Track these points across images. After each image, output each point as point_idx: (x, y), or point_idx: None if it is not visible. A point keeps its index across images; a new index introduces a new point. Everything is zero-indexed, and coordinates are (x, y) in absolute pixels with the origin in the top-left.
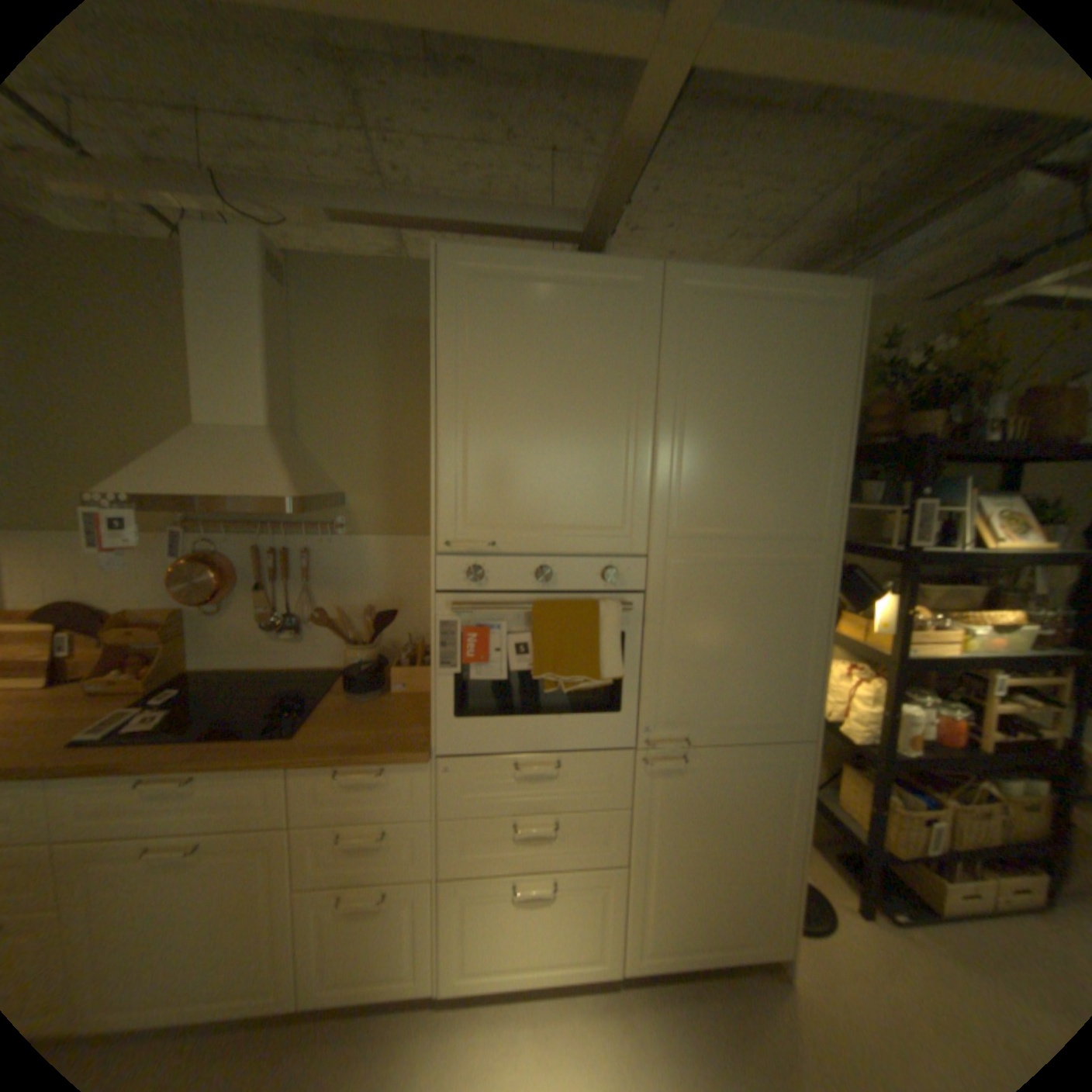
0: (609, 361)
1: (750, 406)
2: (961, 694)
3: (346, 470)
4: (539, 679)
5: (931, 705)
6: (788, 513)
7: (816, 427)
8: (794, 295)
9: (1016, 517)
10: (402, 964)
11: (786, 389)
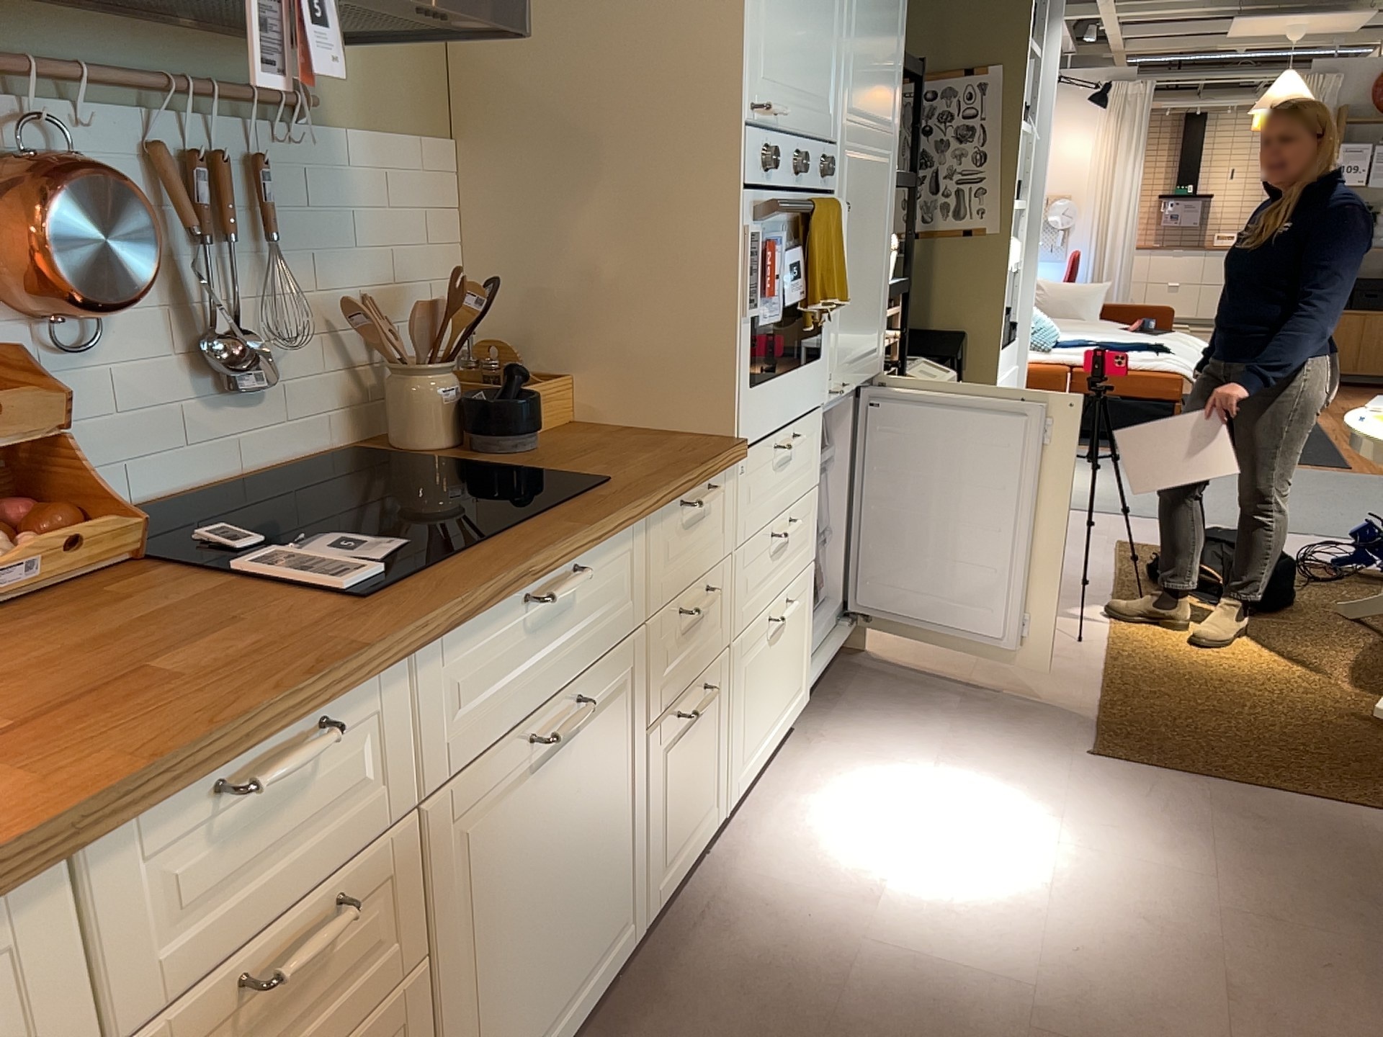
0: None
1: None
2: None
3: None
4: (812, 311)
5: None
6: (886, 103)
7: (897, 2)
8: None
9: None
10: (710, 785)
11: None
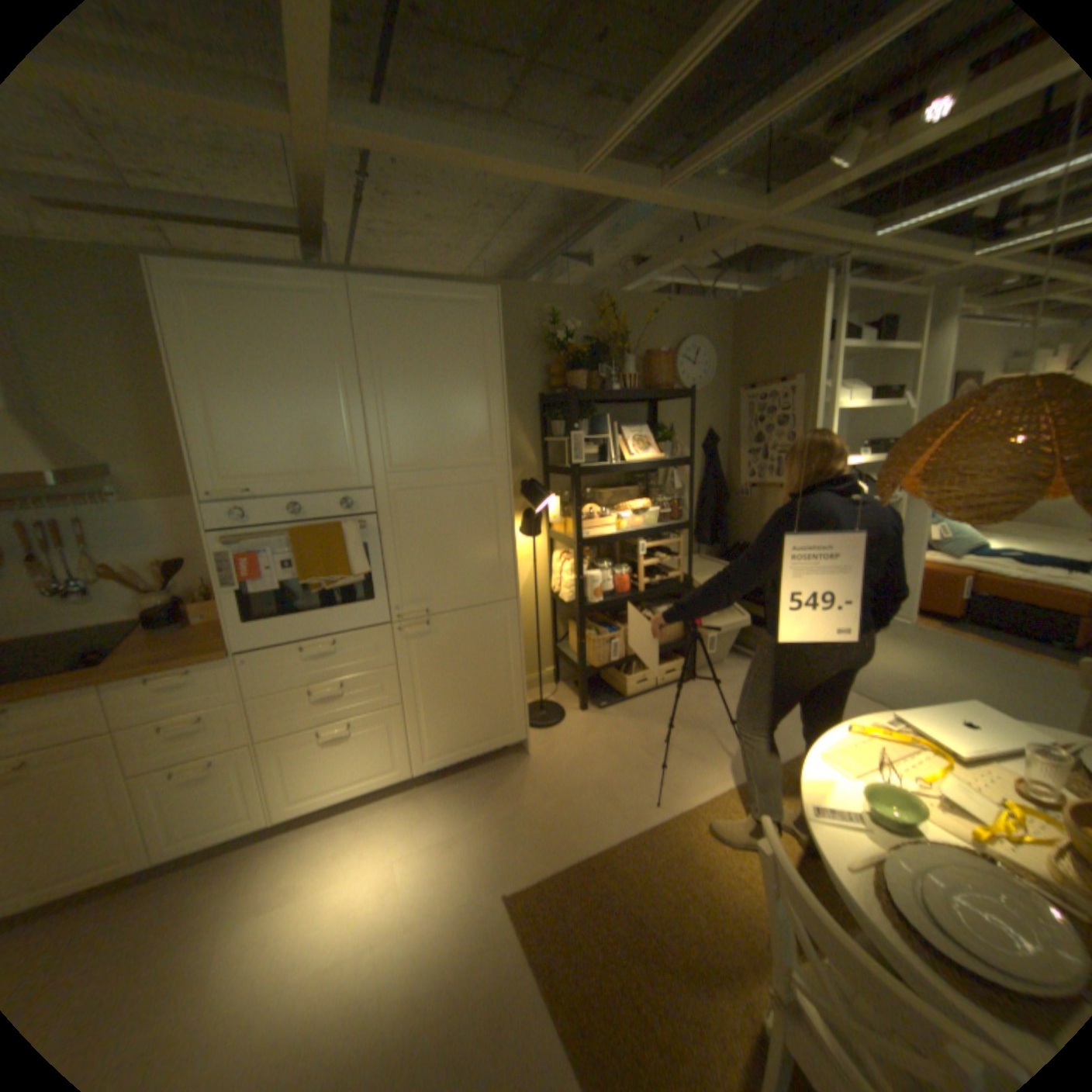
0: (314, 350)
1: (428, 378)
2: (628, 559)
3: (102, 445)
4: (302, 585)
5: (607, 569)
6: (468, 450)
7: (477, 390)
8: (445, 300)
9: (641, 440)
10: (235, 811)
11: (451, 365)
